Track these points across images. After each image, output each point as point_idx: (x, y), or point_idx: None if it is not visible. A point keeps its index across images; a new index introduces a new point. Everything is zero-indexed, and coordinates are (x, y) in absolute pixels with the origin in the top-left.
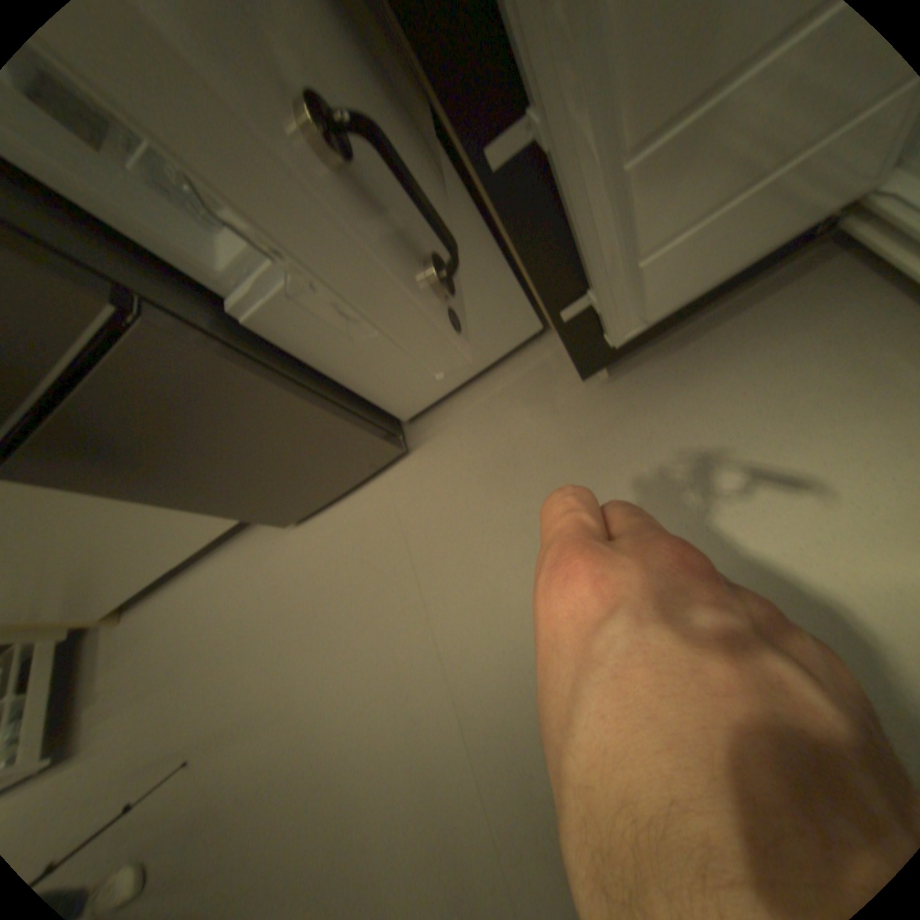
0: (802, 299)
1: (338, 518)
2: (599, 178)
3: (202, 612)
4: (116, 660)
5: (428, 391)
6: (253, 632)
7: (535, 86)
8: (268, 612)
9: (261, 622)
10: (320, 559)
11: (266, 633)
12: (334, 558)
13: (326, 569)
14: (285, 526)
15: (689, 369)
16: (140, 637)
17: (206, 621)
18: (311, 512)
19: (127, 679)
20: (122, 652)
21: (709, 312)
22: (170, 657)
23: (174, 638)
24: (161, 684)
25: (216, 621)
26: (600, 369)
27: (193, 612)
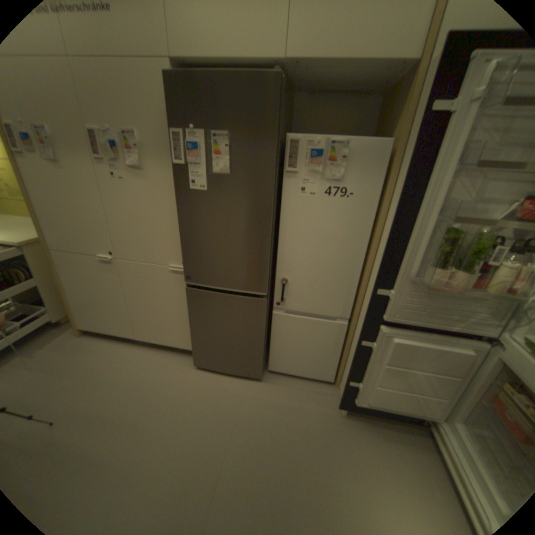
0: (414, 445)
1: (216, 380)
2: (380, 365)
3: (124, 364)
4: (59, 348)
5: (285, 368)
6: (141, 392)
7: (379, 343)
8: (156, 390)
9: (148, 391)
10: (196, 388)
11: (147, 397)
12: (203, 393)
13: (196, 394)
14: (191, 364)
15: (372, 437)
16: (82, 349)
17: (122, 369)
18: (206, 368)
19: (56, 360)
20: (66, 347)
21: (385, 425)
22: (90, 369)
23: (99, 363)
24: (72, 376)
25: (127, 373)
26: (345, 412)
27: (119, 361)
